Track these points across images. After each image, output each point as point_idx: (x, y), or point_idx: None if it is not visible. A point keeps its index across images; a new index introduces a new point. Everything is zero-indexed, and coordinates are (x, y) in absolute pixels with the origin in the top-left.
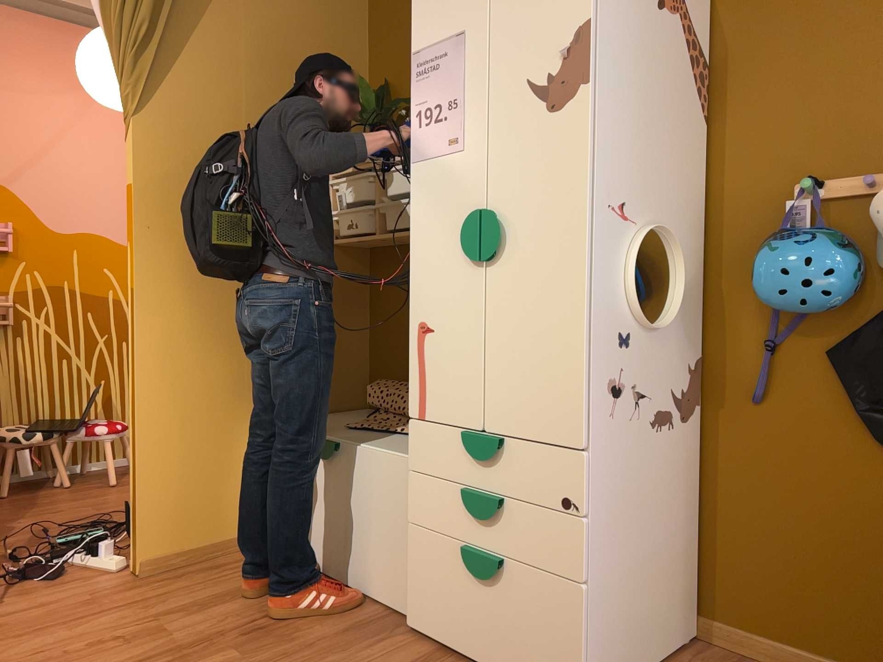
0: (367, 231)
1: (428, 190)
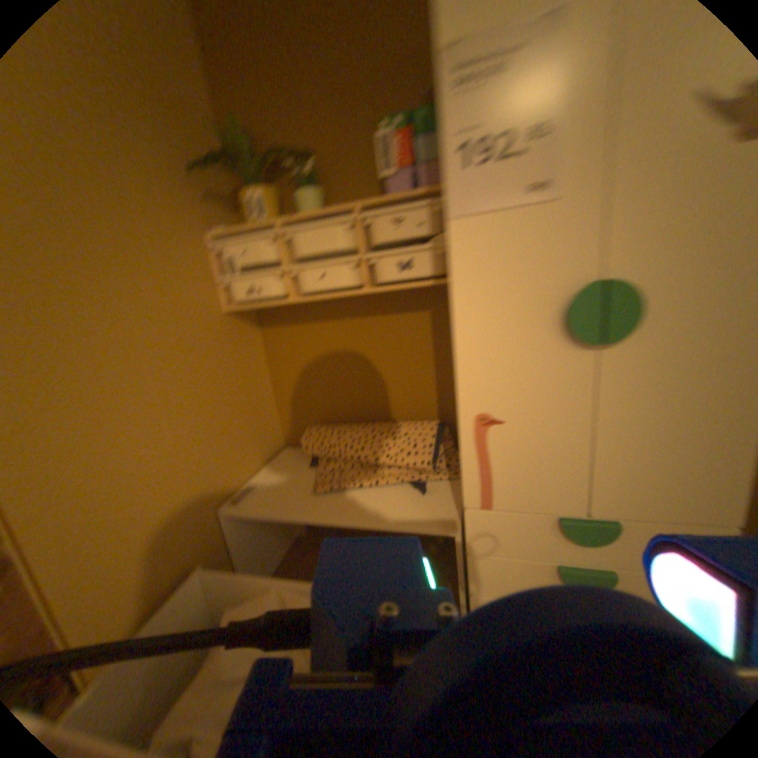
0: (276, 294)
1: (489, 256)
